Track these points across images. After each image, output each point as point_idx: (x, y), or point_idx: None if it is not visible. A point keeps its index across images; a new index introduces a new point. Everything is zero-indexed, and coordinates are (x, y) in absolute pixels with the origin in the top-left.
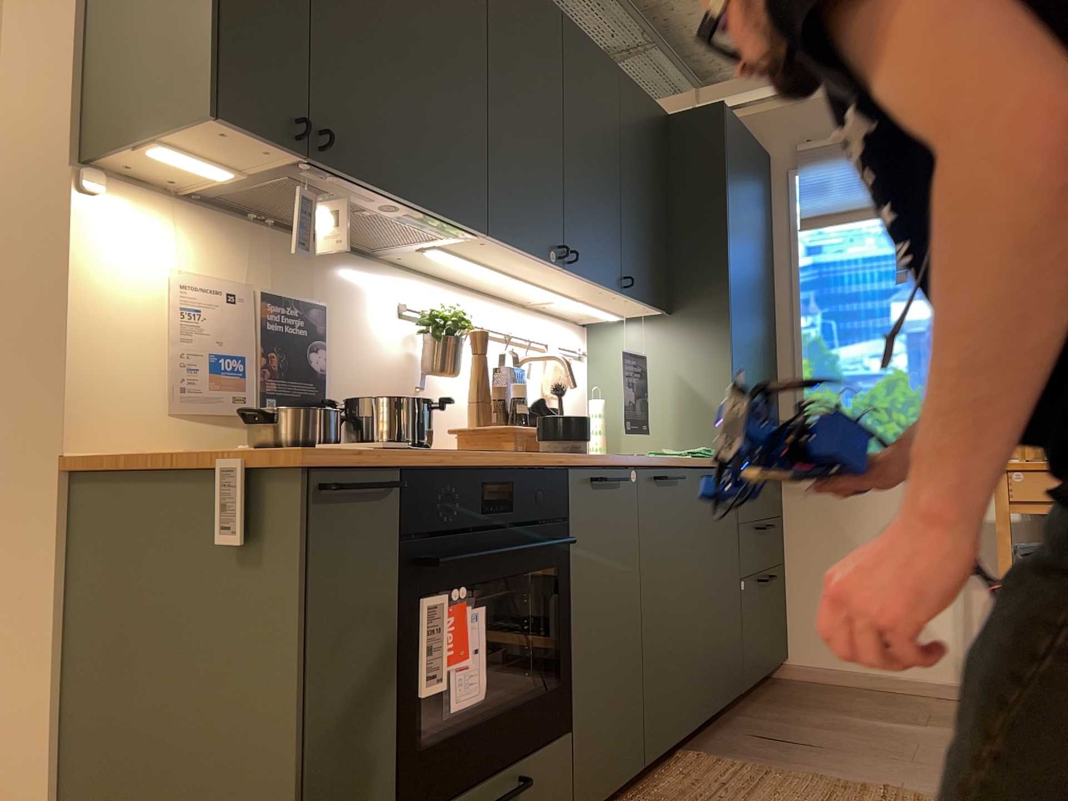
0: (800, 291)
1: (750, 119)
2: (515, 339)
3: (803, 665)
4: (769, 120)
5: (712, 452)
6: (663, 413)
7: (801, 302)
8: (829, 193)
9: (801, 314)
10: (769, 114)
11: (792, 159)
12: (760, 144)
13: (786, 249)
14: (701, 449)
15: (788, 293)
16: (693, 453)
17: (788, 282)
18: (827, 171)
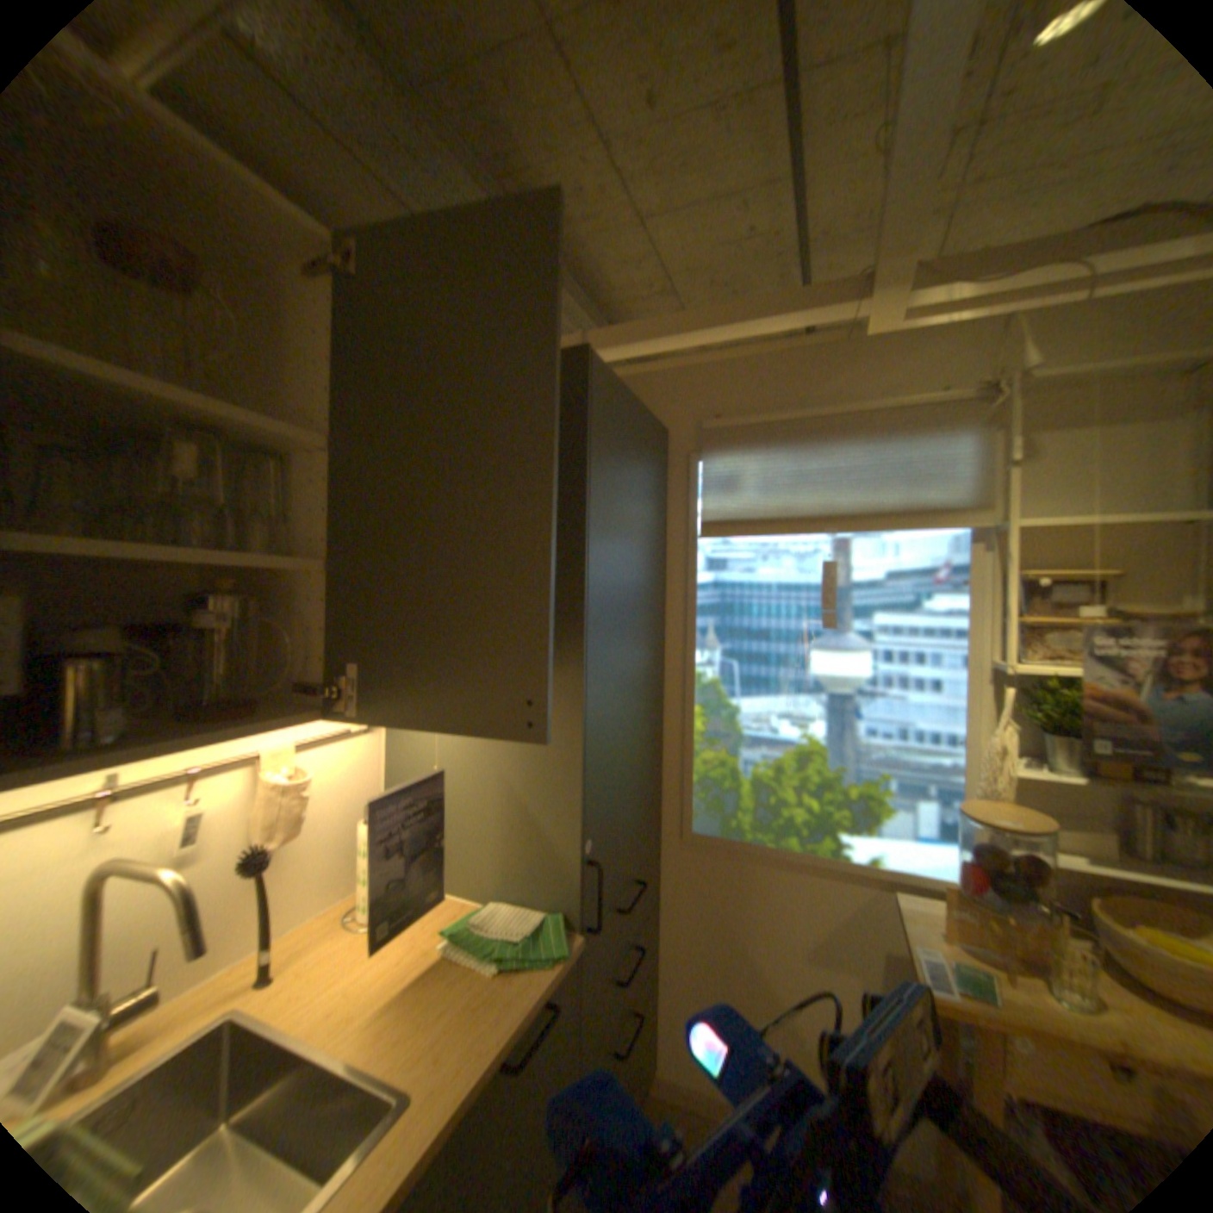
0: (695, 616)
1: (647, 377)
2: (148, 784)
3: (673, 1087)
4: (671, 382)
5: (537, 946)
6: (480, 834)
7: (695, 631)
8: (740, 492)
9: (695, 646)
10: (671, 373)
11: (696, 438)
12: (657, 413)
13: (682, 557)
14: (521, 935)
15: (680, 616)
16: (503, 952)
17: (681, 601)
18: (741, 460)
